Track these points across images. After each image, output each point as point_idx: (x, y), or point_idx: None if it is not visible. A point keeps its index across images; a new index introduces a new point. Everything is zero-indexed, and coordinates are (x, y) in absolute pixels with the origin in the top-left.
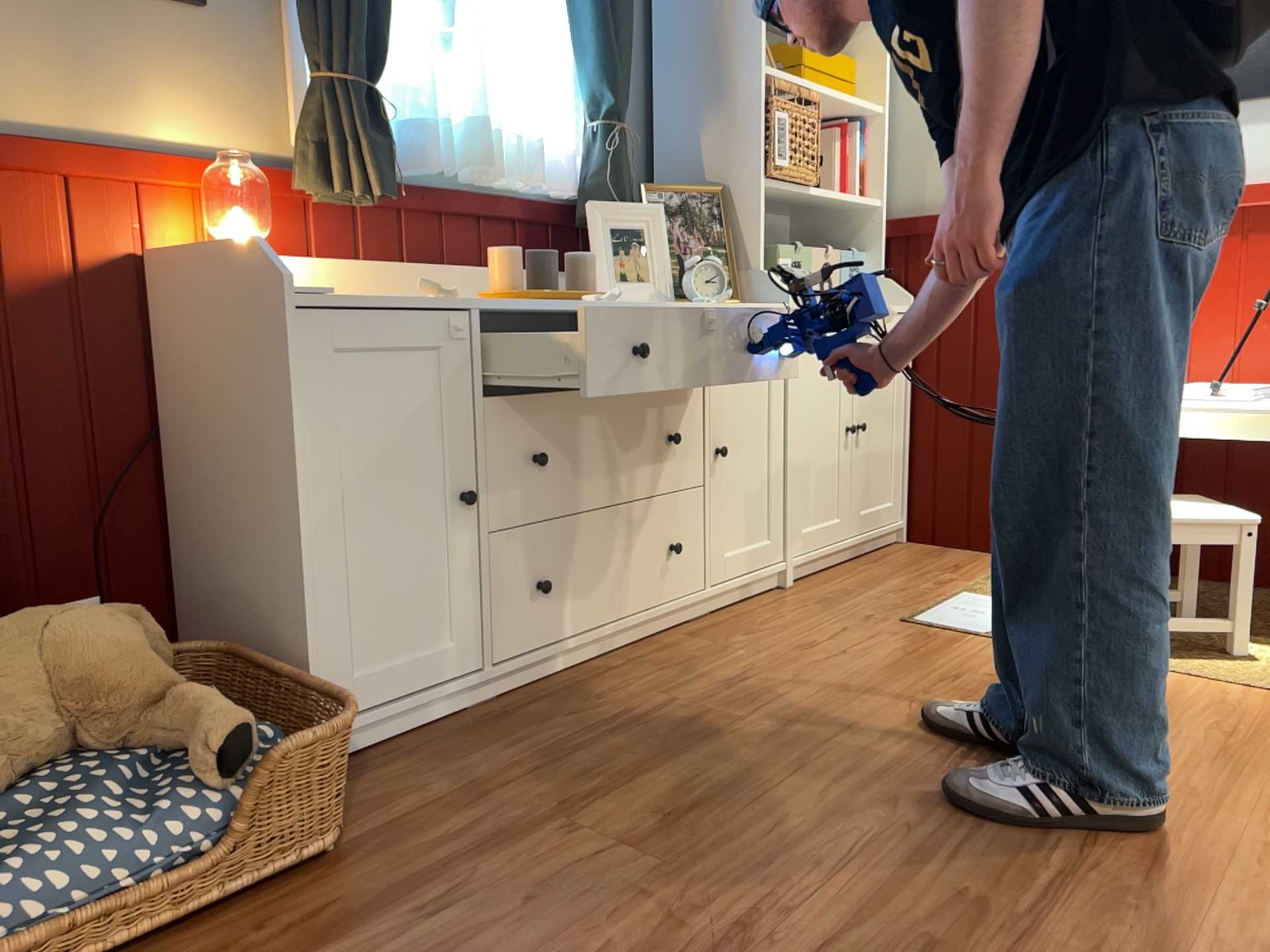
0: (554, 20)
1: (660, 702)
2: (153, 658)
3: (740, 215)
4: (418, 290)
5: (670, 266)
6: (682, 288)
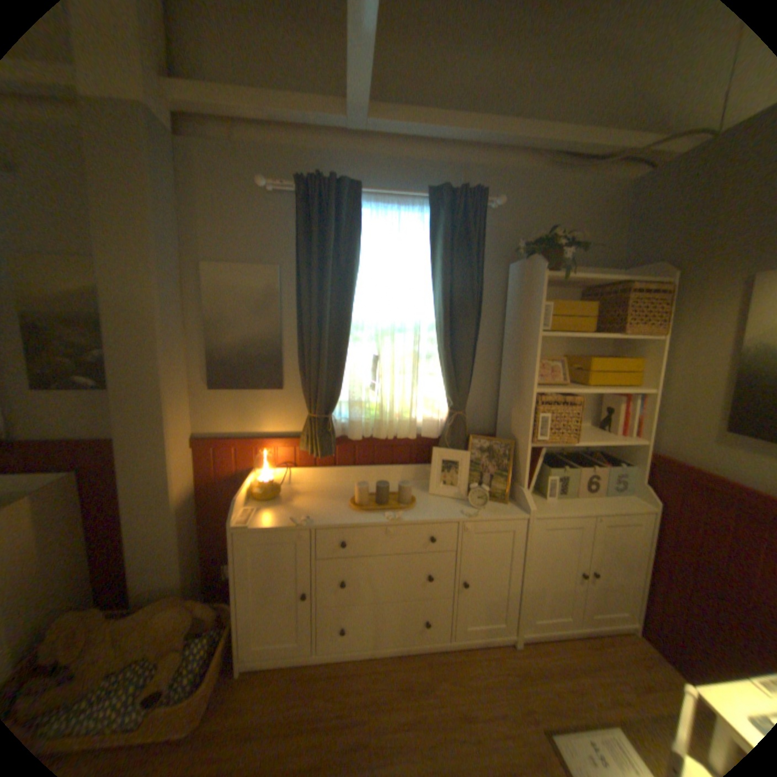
0: (434, 365)
1: (360, 720)
2: (182, 632)
3: (520, 457)
4: (293, 519)
5: (467, 483)
6: (469, 495)
